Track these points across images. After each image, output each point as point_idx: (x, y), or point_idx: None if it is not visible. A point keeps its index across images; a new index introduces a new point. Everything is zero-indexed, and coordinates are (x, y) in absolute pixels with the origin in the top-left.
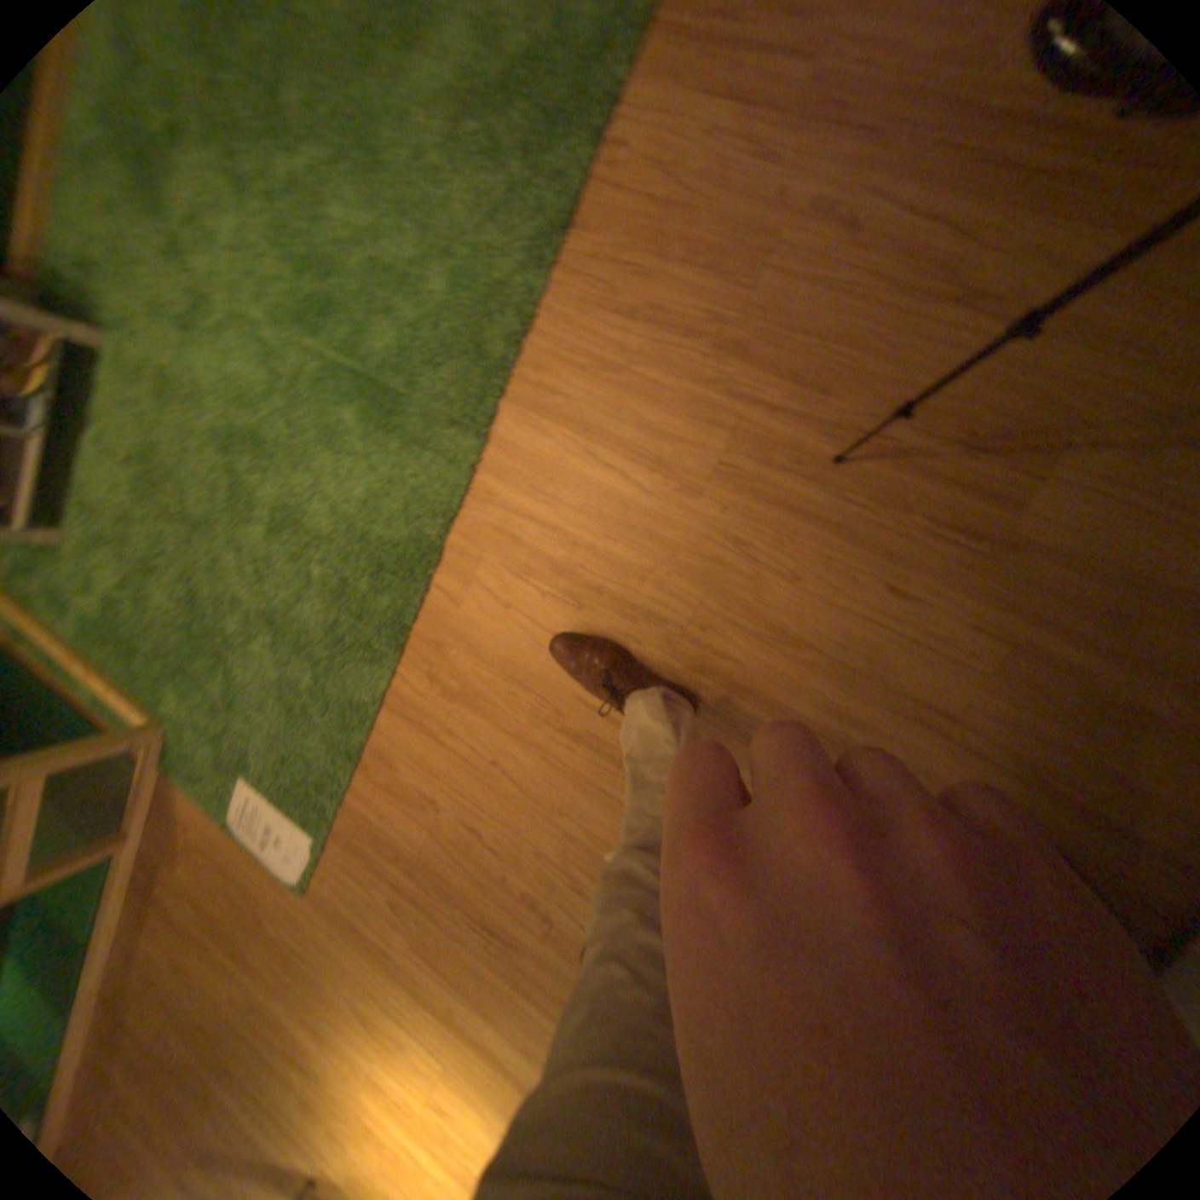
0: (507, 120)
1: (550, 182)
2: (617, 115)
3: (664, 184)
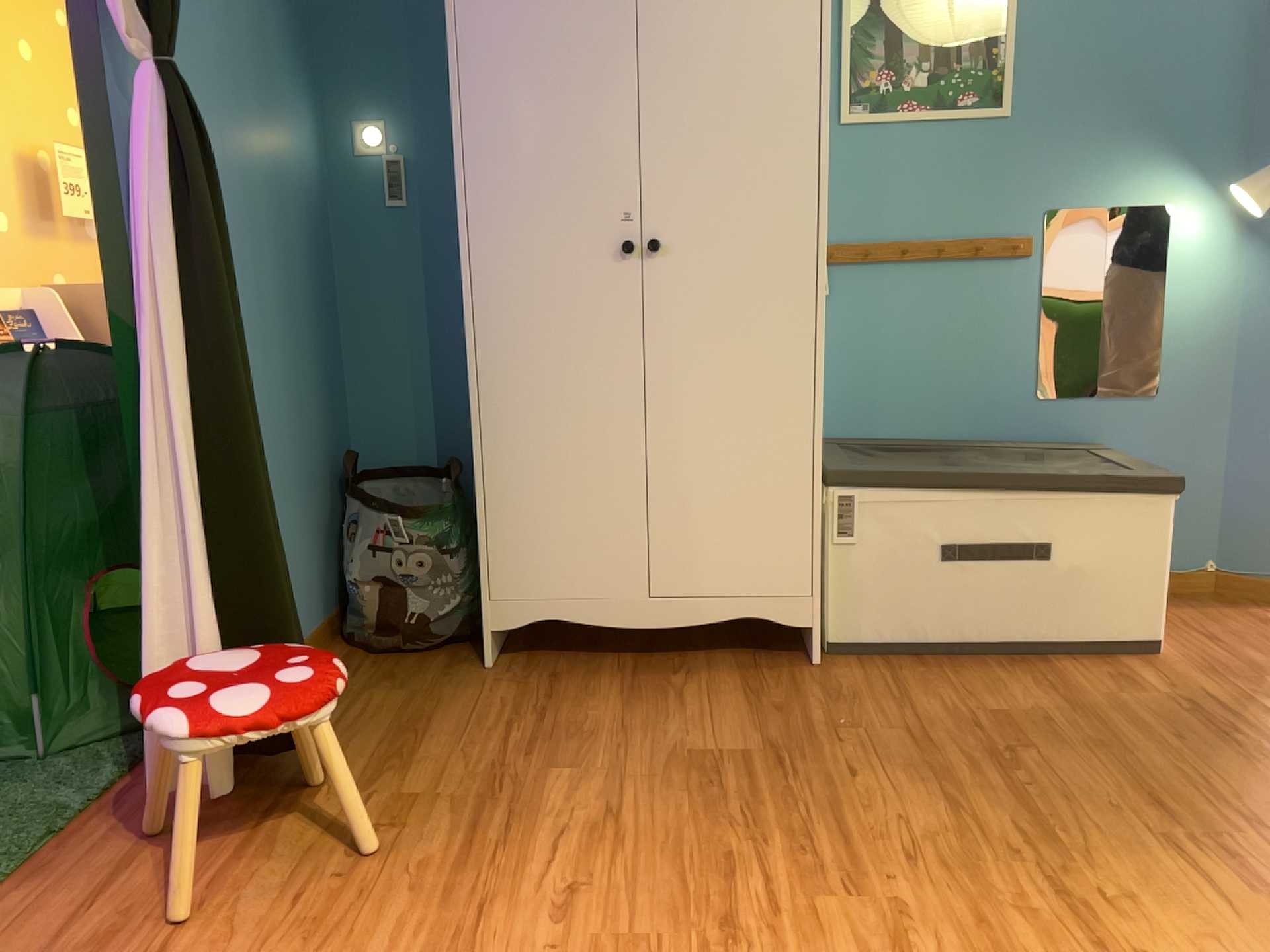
0: None
1: None
2: None
3: None
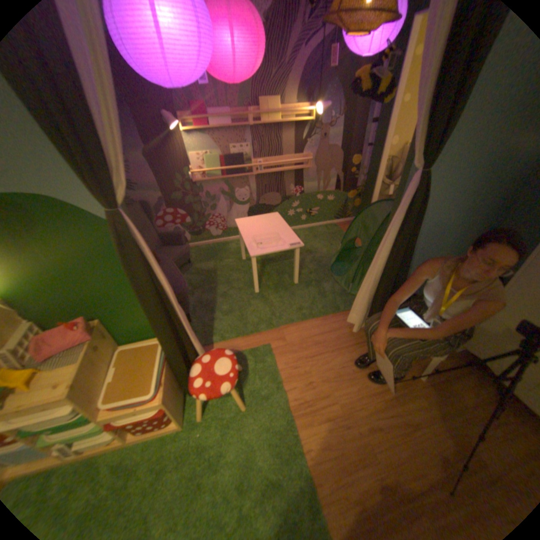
0: (268, 471)
1: (297, 480)
2: (301, 445)
3: (329, 453)
